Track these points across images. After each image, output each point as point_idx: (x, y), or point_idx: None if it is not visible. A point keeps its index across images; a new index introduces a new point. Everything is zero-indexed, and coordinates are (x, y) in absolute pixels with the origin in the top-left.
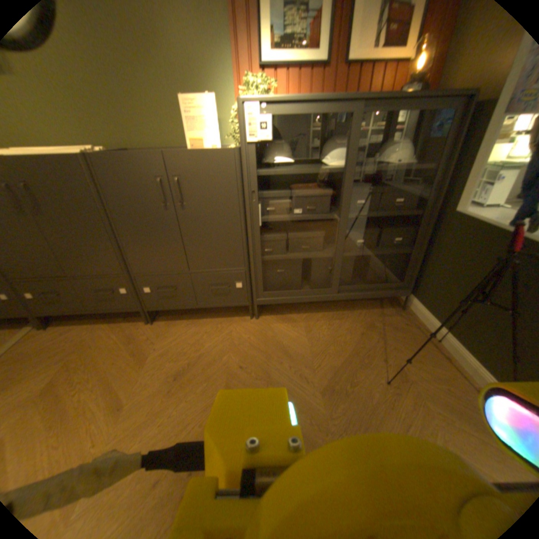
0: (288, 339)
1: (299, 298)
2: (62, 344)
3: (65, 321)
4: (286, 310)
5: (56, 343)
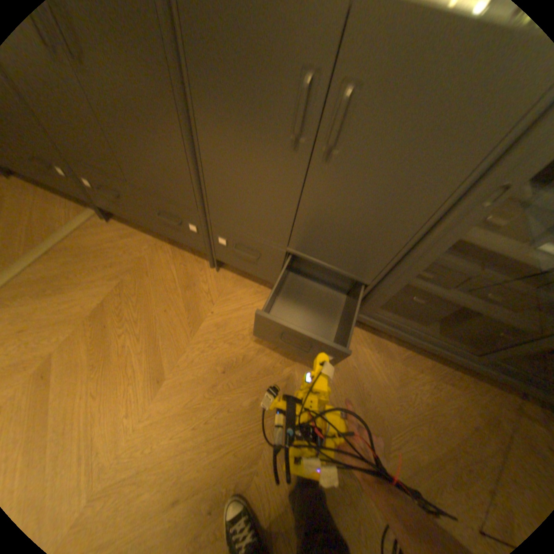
0: (370, 384)
1: (415, 343)
2: (118, 255)
3: (126, 220)
4: (383, 333)
5: (113, 250)
